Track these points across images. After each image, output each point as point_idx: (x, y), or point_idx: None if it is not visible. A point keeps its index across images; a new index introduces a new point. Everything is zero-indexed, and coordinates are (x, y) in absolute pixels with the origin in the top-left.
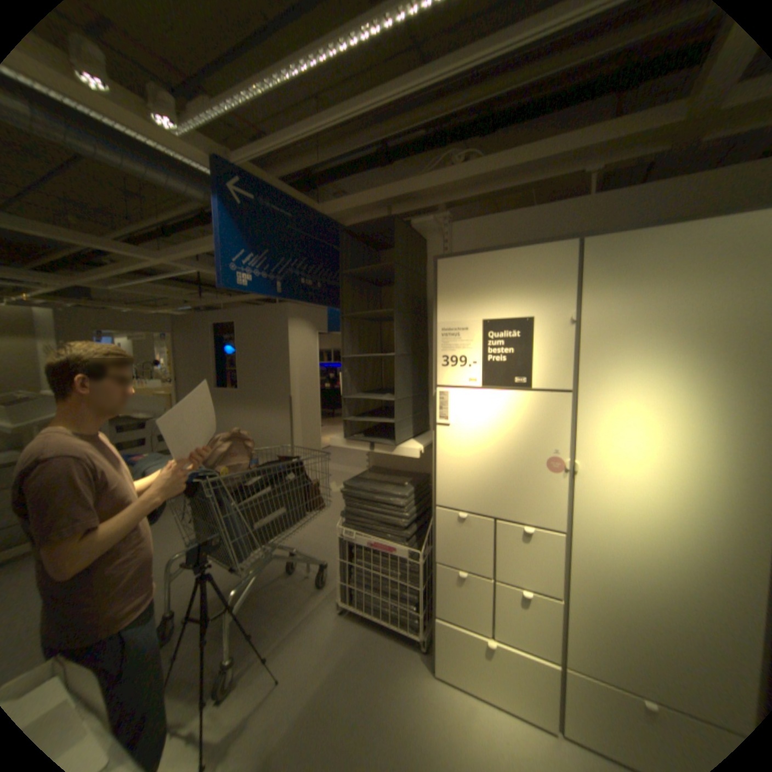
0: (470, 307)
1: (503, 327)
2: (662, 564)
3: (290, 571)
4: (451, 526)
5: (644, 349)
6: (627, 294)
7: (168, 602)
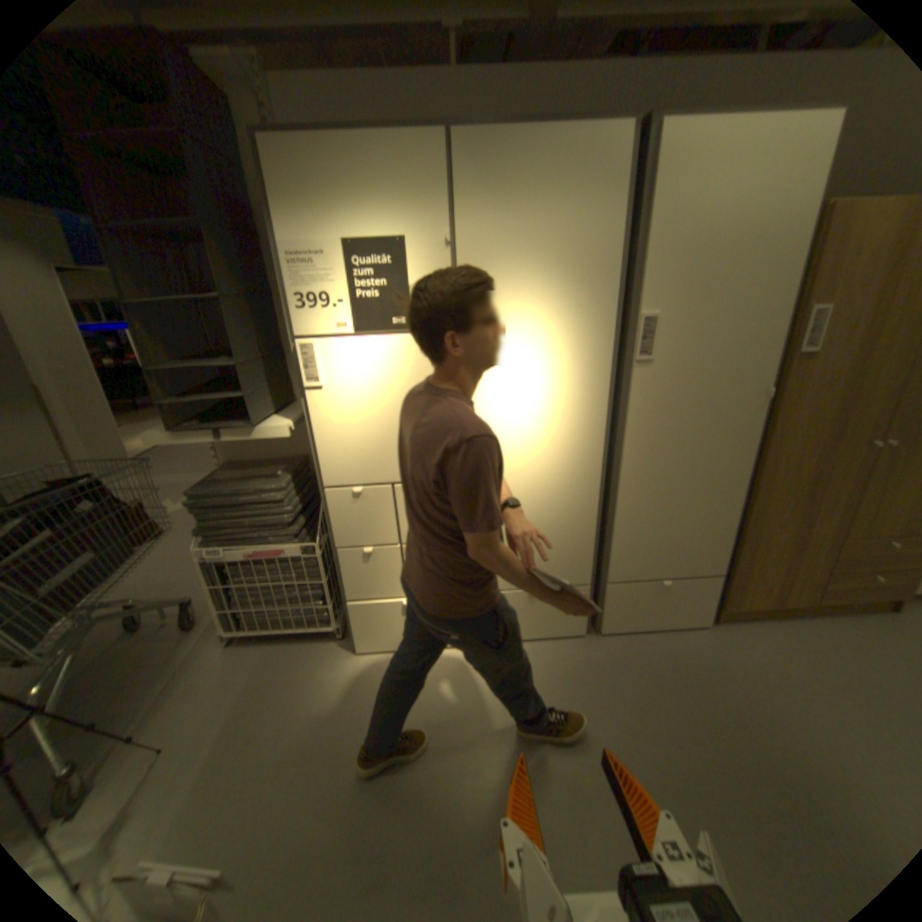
0: (321, 218)
1: (369, 251)
2: (536, 483)
3: (133, 627)
4: (346, 505)
5: (516, 276)
6: (498, 210)
7: None
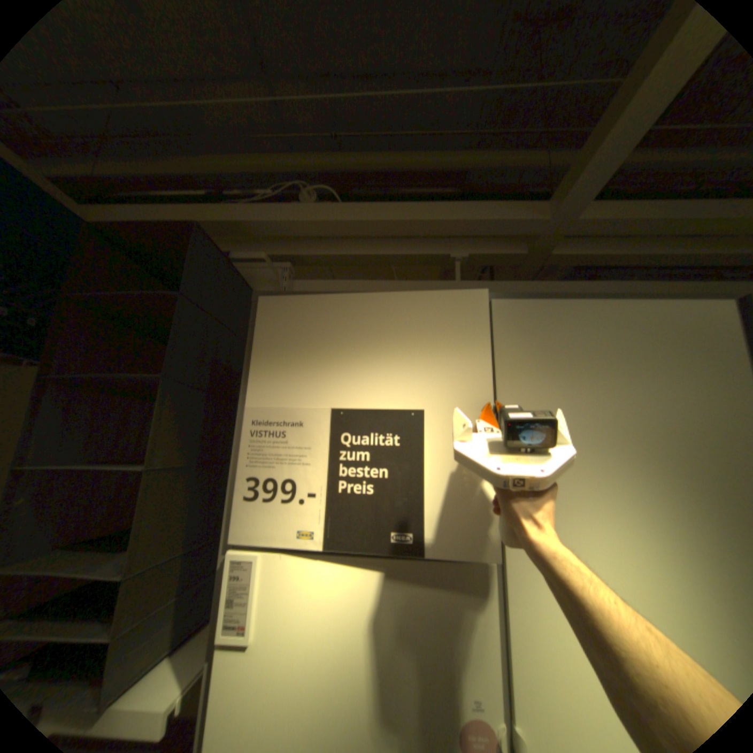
0: (312, 382)
1: (370, 426)
2: None
3: None
4: None
5: (597, 479)
6: (560, 387)
7: None
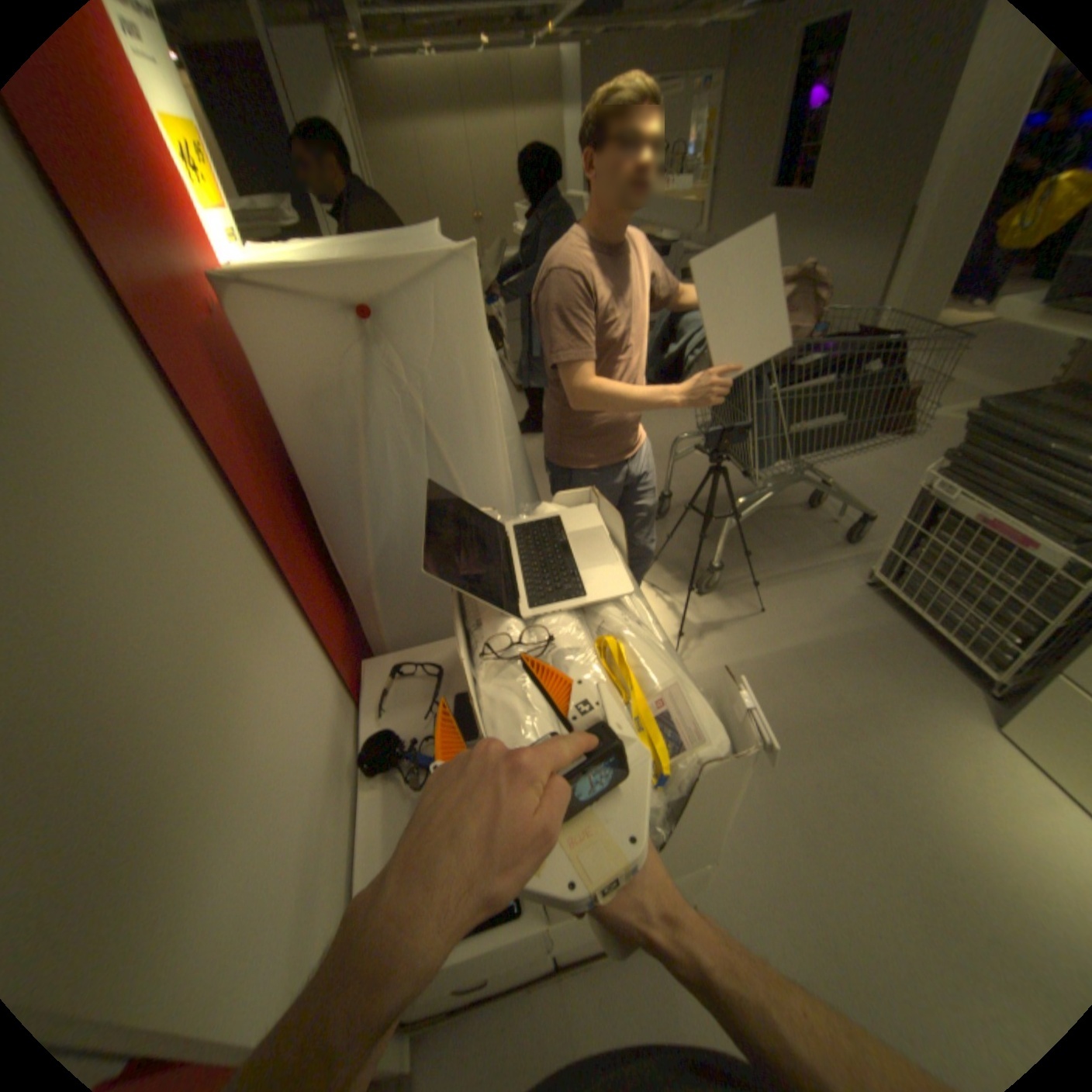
0: None
1: None
2: None
3: (815, 505)
4: None
5: None
6: None
7: (667, 482)
